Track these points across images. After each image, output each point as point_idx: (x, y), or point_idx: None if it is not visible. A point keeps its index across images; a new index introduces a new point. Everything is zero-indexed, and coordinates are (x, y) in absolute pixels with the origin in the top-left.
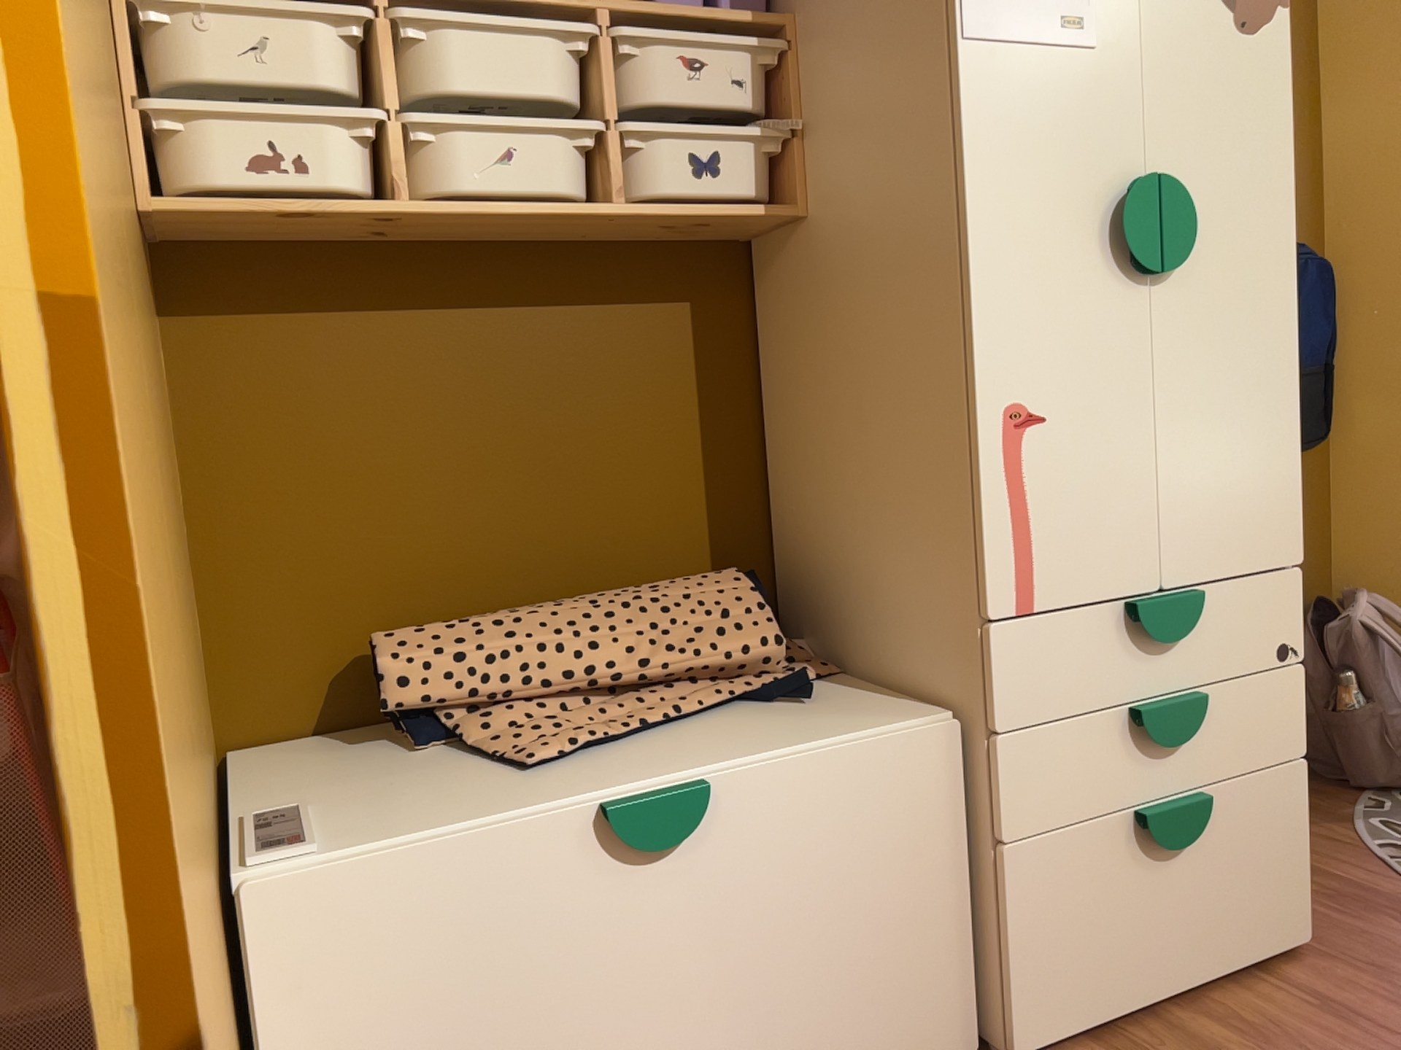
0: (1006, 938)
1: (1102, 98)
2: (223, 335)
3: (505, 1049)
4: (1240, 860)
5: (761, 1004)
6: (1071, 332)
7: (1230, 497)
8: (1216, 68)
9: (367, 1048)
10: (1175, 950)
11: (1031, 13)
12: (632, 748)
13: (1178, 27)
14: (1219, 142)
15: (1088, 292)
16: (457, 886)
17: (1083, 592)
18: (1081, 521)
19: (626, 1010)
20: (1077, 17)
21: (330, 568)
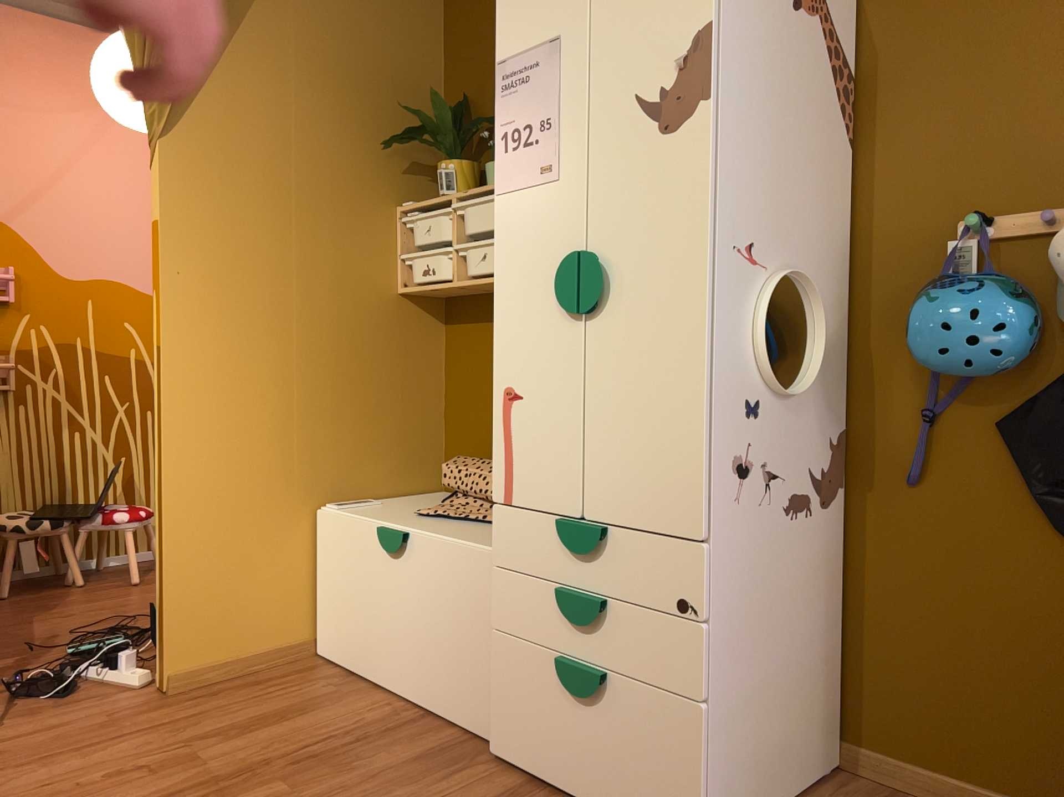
0: (494, 683)
1: (561, 207)
2: (456, 331)
3: (356, 601)
4: (635, 747)
5: (419, 644)
6: (537, 348)
7: (636, 471)
8: (641, 166)
9: (332, 576)
10: (581, 771)
11: (526, 170)
12: (446, 521)
13: (613, 147)
14: (640, 217)
15: (547, 324)
16: (351, 534)
17: (535, 503)
18: (536, 460)
19: (383, 612)
20: (548, 164)
21: (474, 428)
